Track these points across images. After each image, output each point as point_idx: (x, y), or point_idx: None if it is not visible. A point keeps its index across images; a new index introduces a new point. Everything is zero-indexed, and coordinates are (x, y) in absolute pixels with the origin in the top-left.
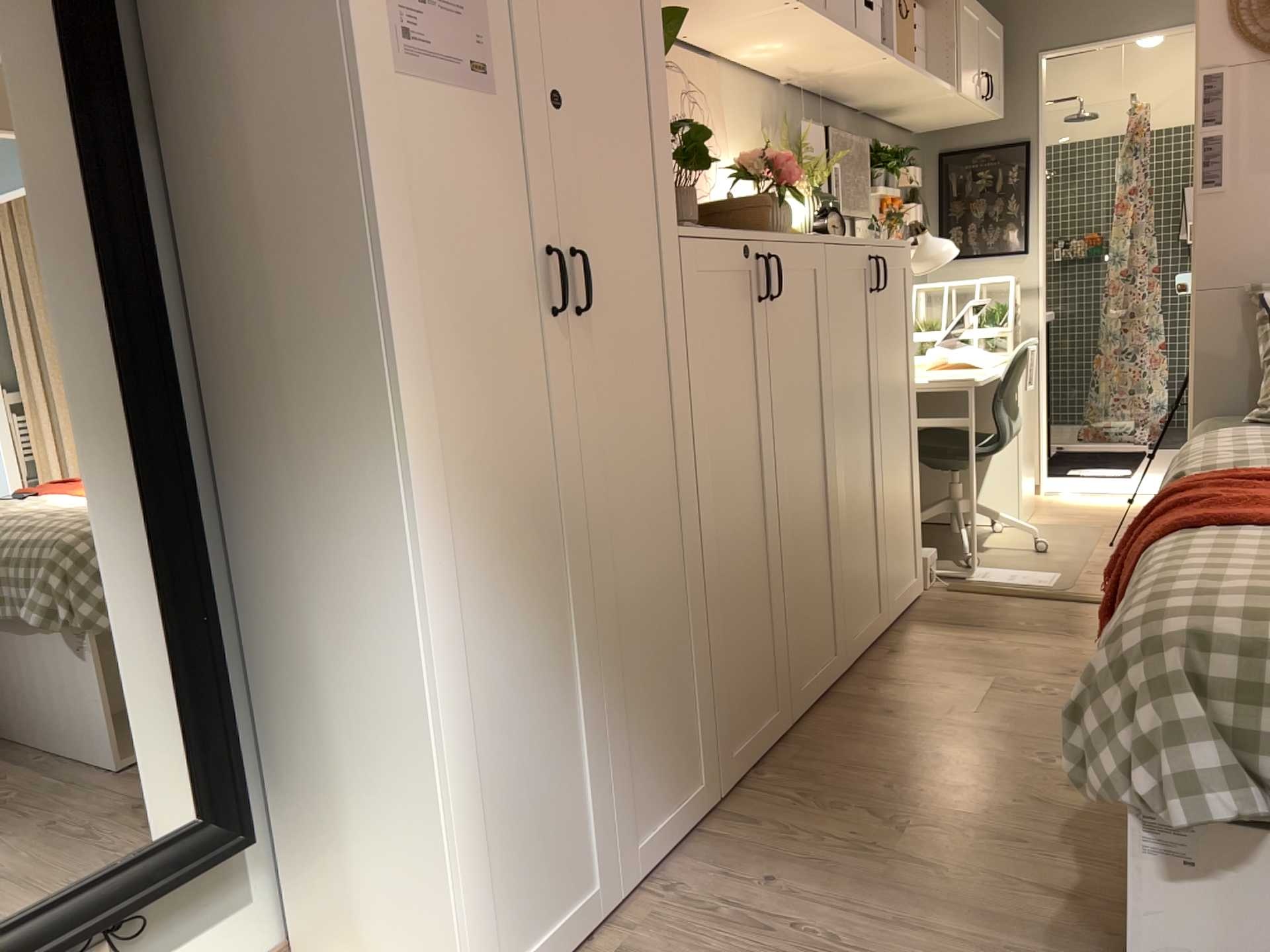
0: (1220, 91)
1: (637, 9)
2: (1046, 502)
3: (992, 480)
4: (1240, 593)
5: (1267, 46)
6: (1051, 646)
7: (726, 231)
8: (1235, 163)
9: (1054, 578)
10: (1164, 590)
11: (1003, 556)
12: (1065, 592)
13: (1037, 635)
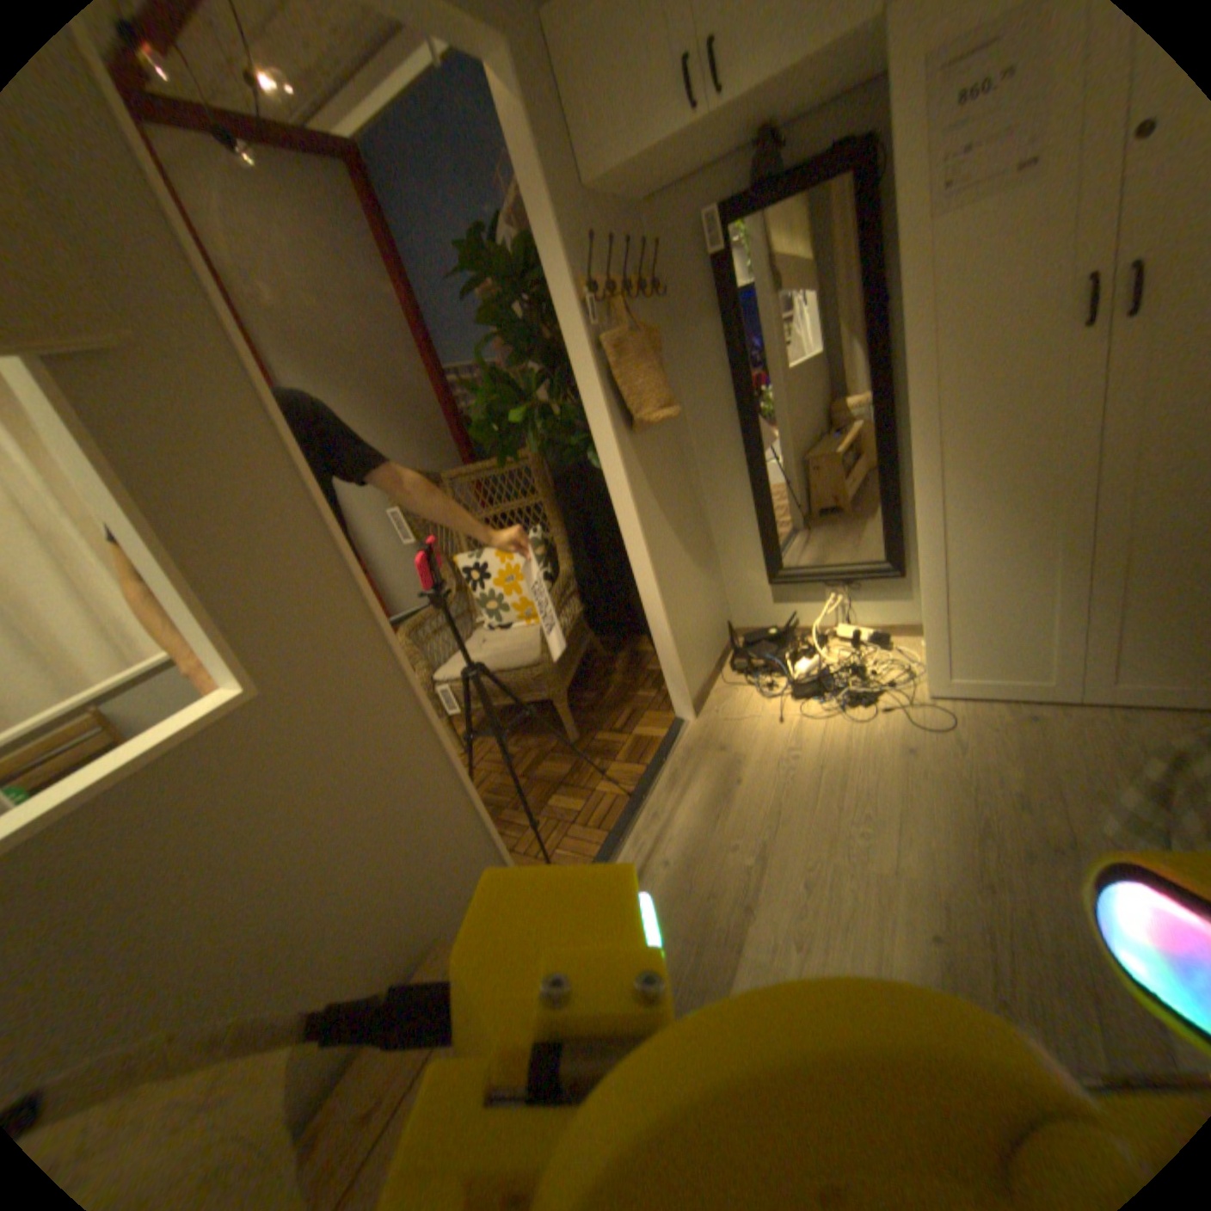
0: None
1: None
2: None
3: None
4: None
5: None
6: None
7: None
8: None
9: None
10: None
11: None
12: None
13: None
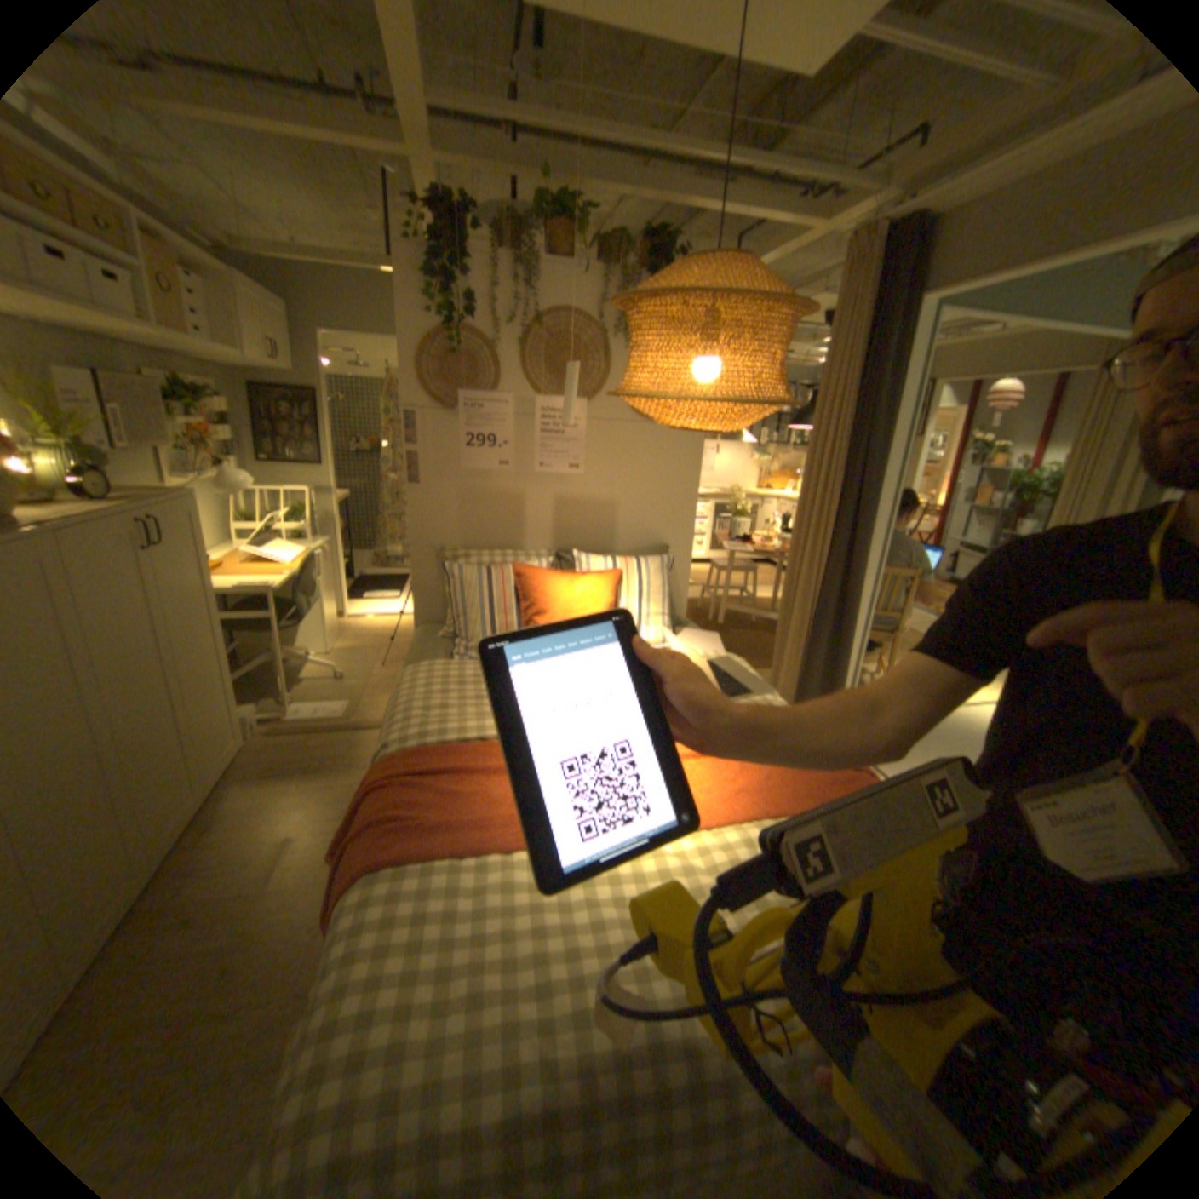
0: (421, 421)
1: None
2: (351, 626)
3: (308, 625)
4: (382, 1054)
5: (446, 398)
6: (336, 787)
7: None
8: (432, 469)
9: (347, 707)
10: (328, 1034)
11: (315, 687)
12: (352, 723)
13: (327, 776)
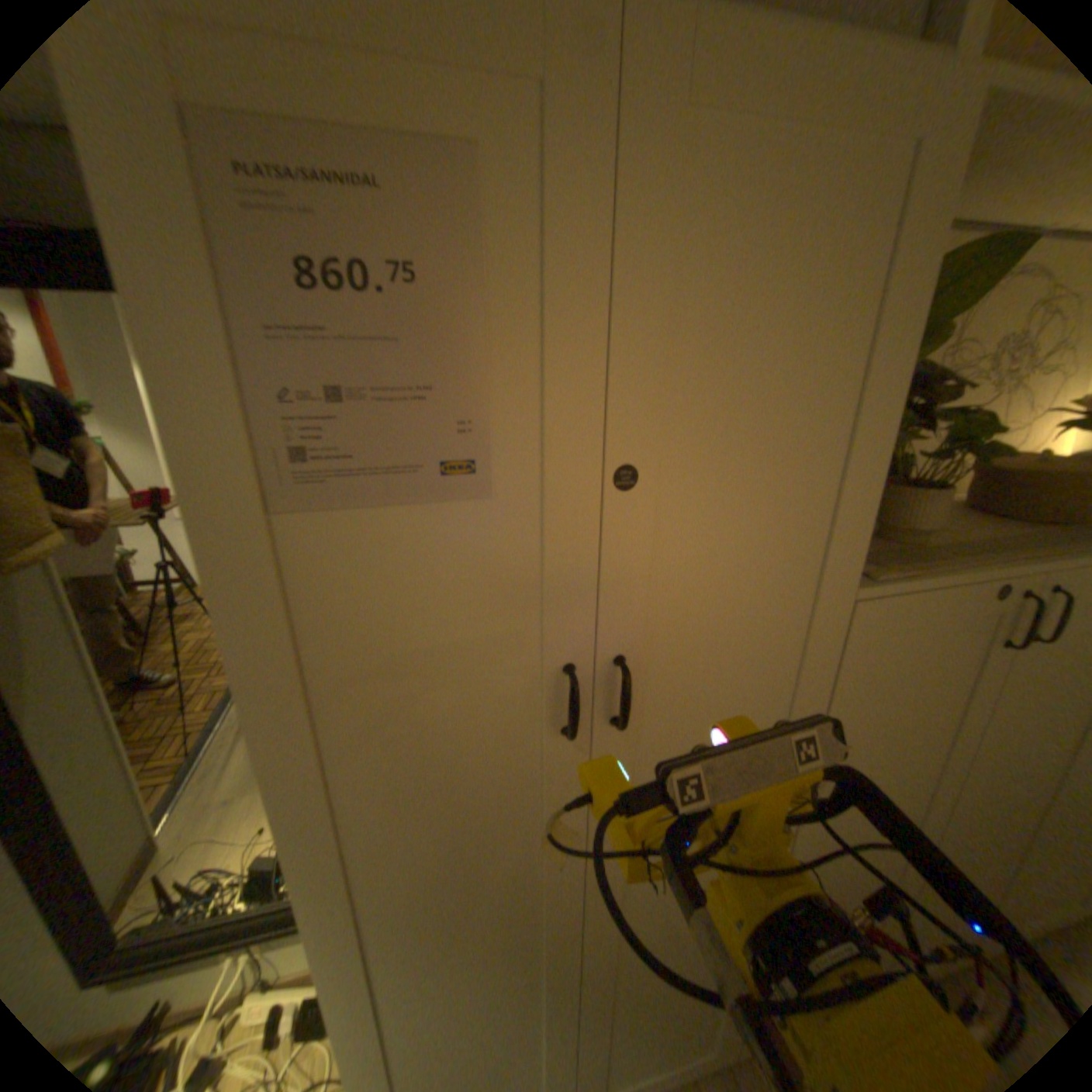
0: None
1: (898, 264)
2: None
3: None
4: None
5: None
6: None
7: (972, 571)
8: None
9: None
10: None
11: None
12: None
13: None
